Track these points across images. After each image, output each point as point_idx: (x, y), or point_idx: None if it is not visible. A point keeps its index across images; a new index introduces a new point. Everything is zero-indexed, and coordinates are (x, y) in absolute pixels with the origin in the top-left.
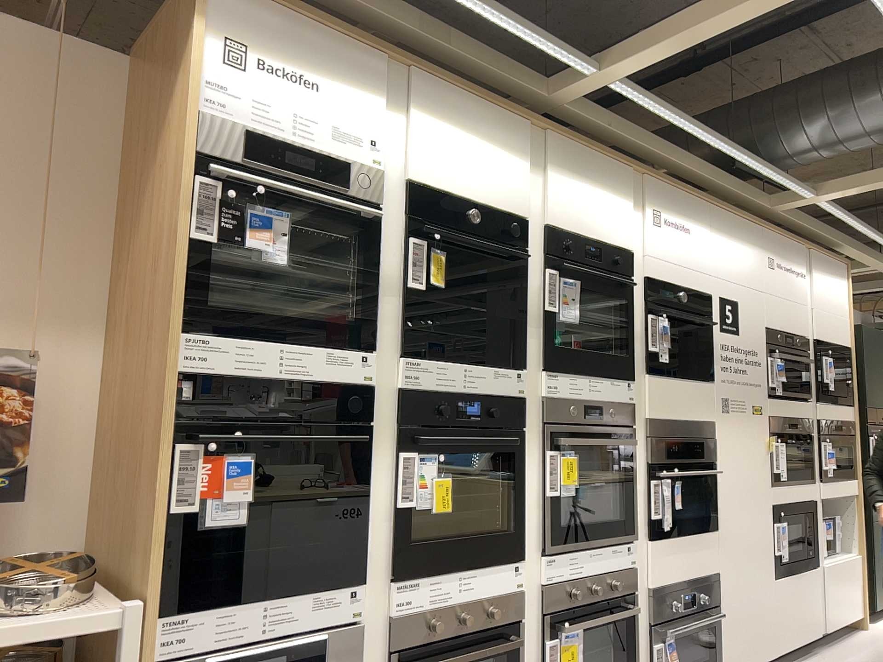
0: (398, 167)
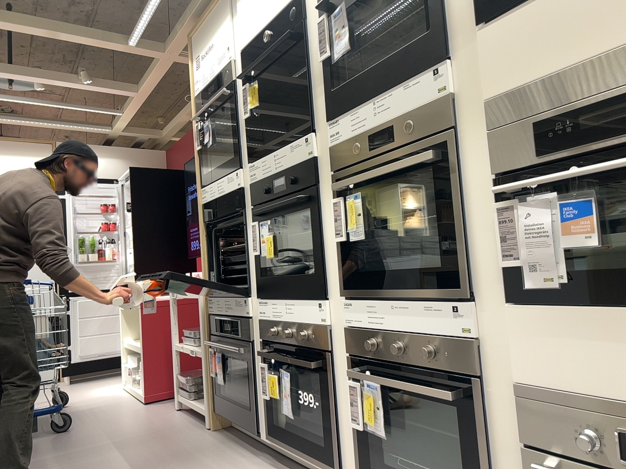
0: (238, 45)
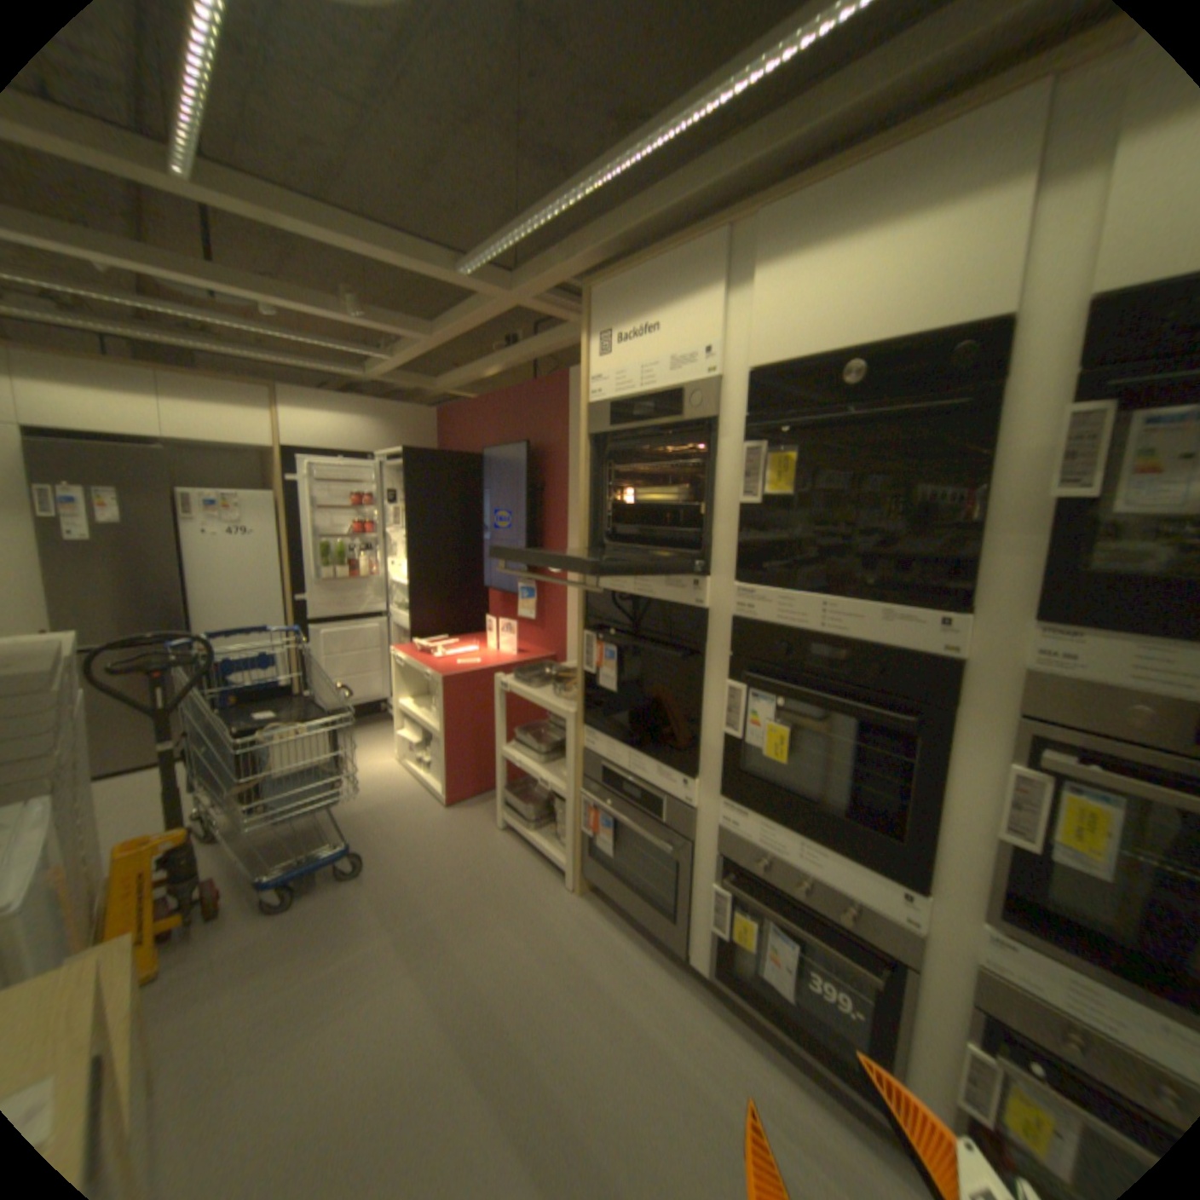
0: (738, 350)
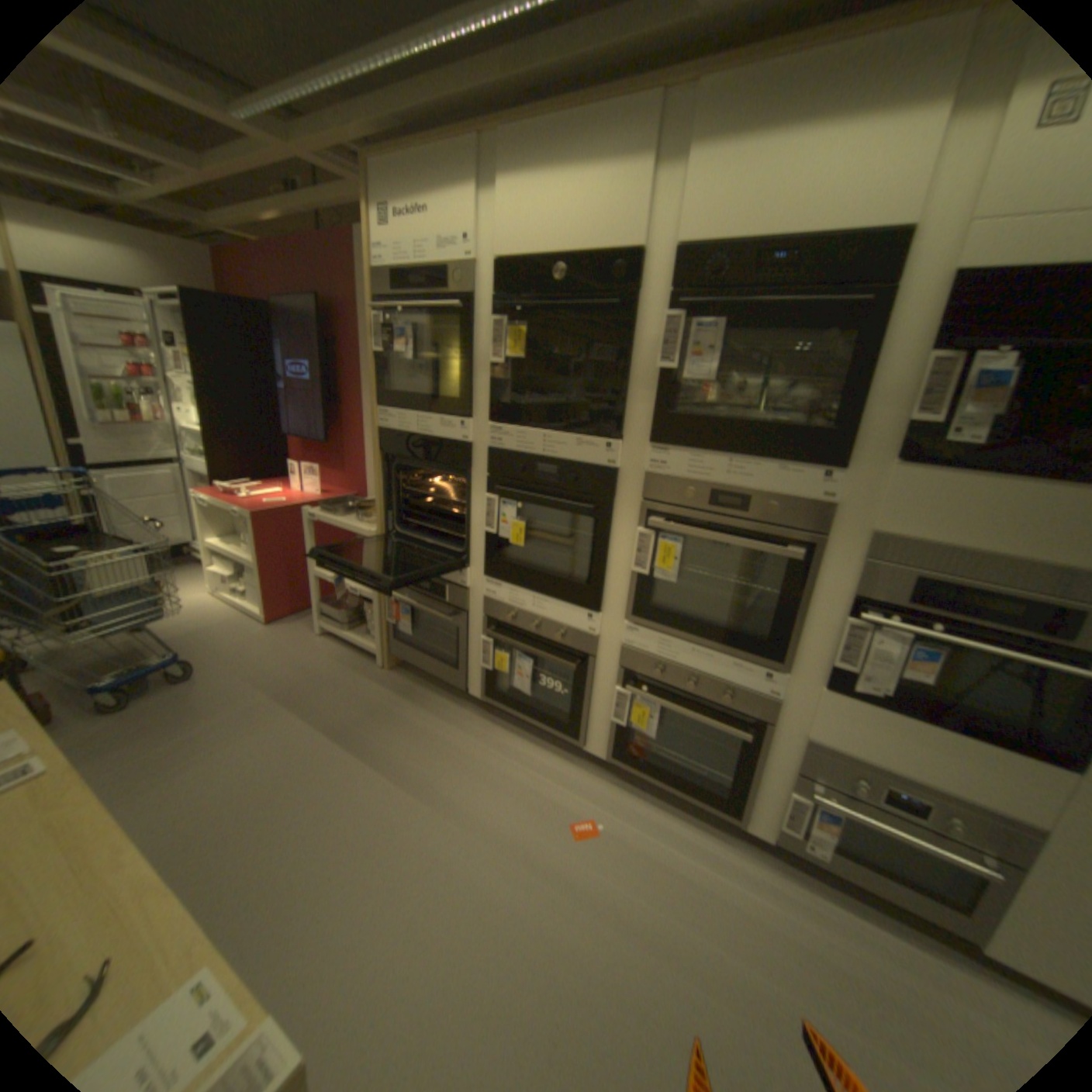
0: (485, 243)
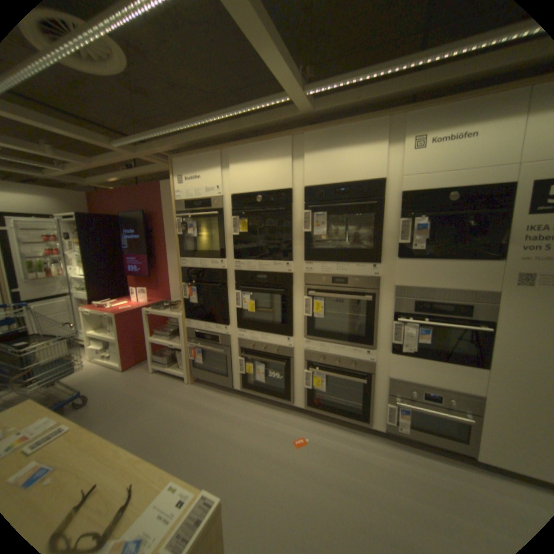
0: (227, 189)
